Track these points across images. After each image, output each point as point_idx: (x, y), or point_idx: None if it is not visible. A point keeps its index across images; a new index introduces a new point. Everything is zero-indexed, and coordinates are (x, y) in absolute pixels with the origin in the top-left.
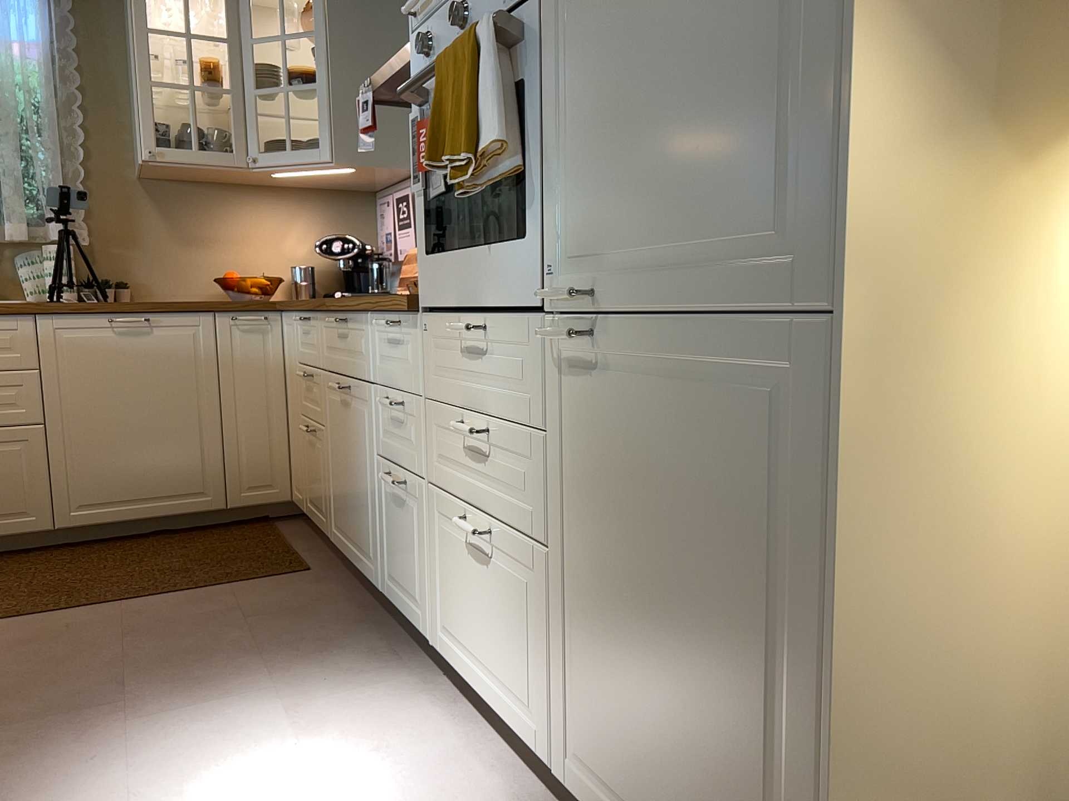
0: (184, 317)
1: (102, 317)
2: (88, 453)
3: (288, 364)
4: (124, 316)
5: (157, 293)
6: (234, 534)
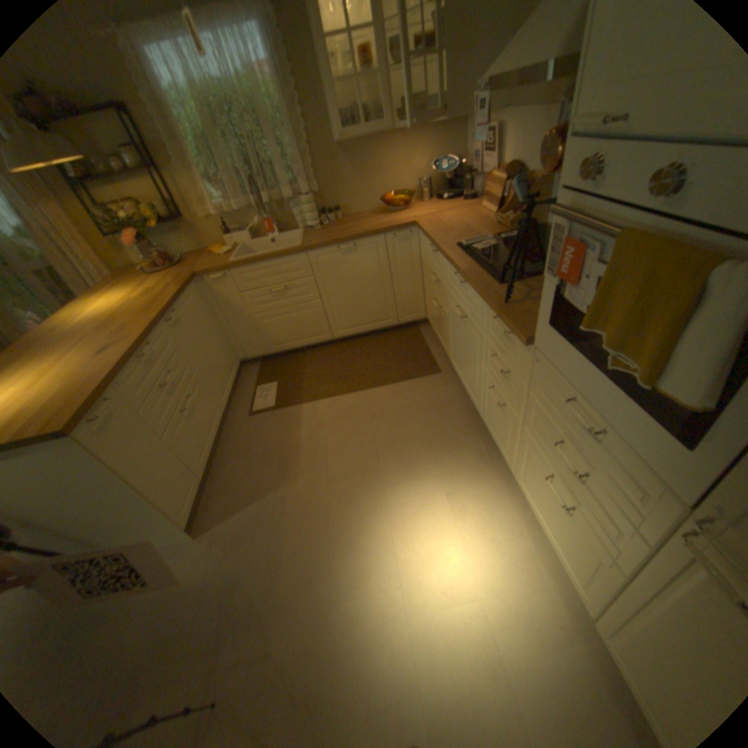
0: (370, 239)
1: (334, 247)
2: (340, 309)
3: (423, 258)
4: (343, 245)
5: (353, 209)
6: (402, 337)
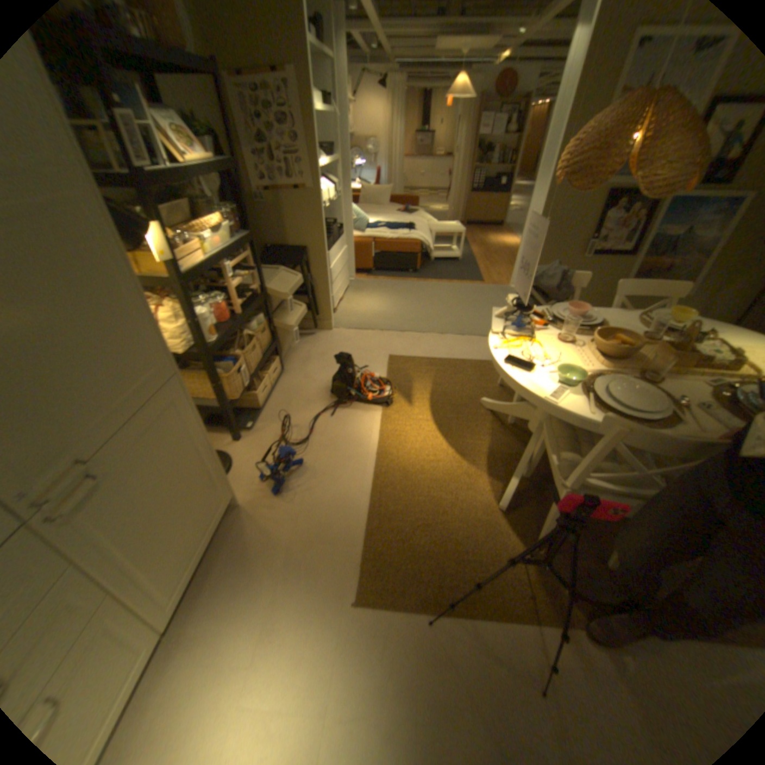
0: None
1: None
2: None
3: None
4: None
5: None
6: None
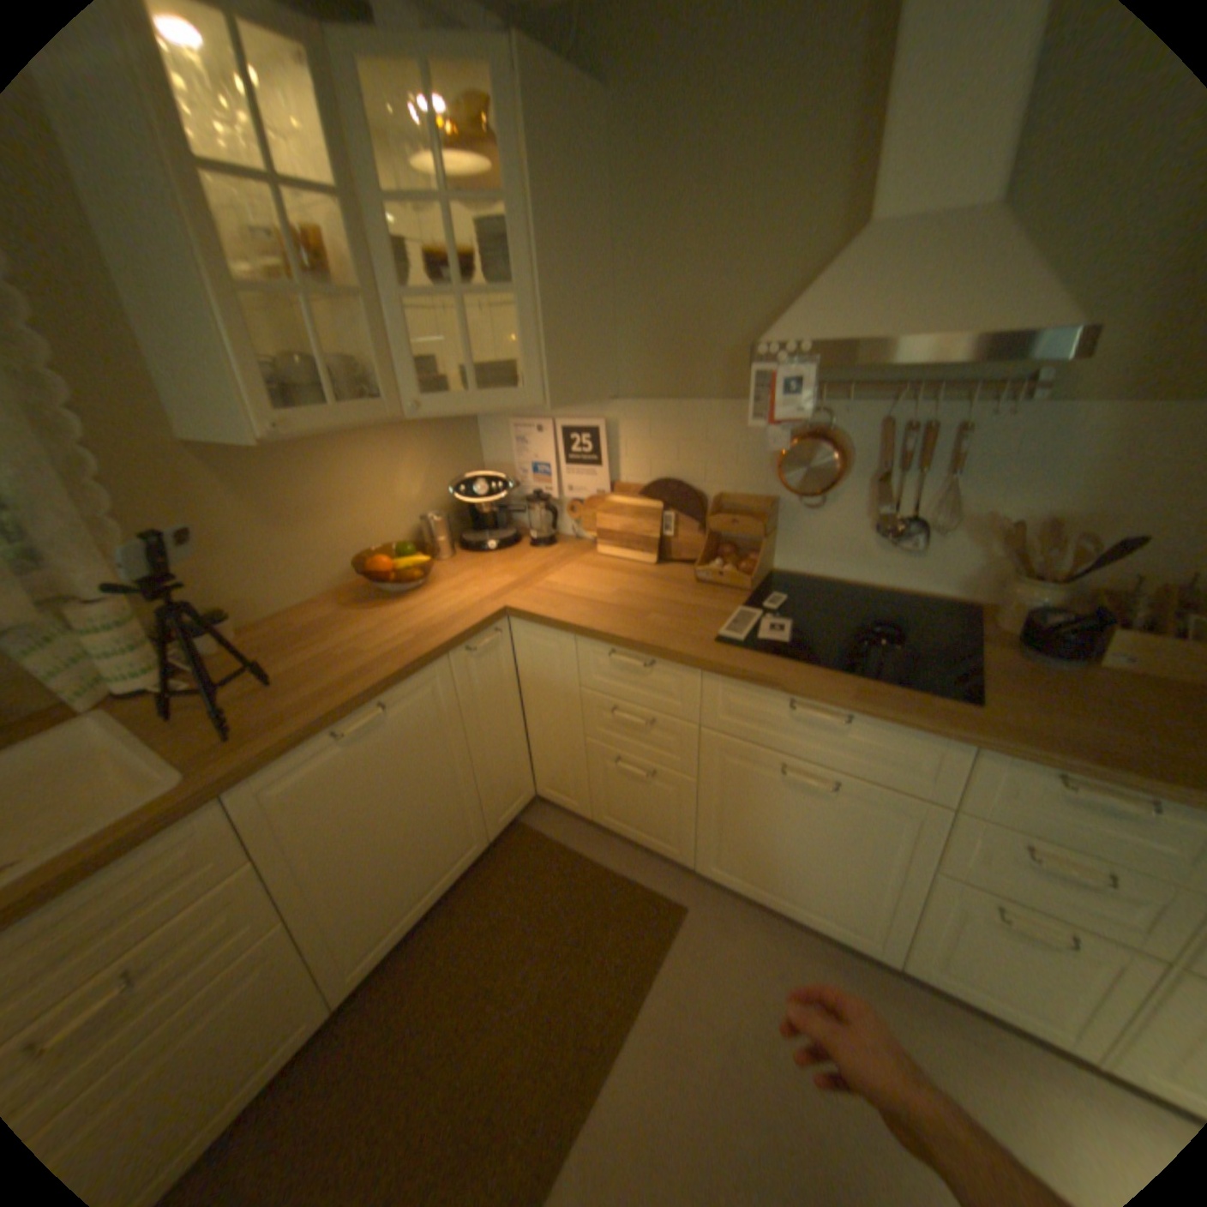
0: (420, 677)
1: (322, 737)
2: (350, 906)
3: (535, 677)
4: (351, 719)
5: (265, 607)
6: (515, 870)
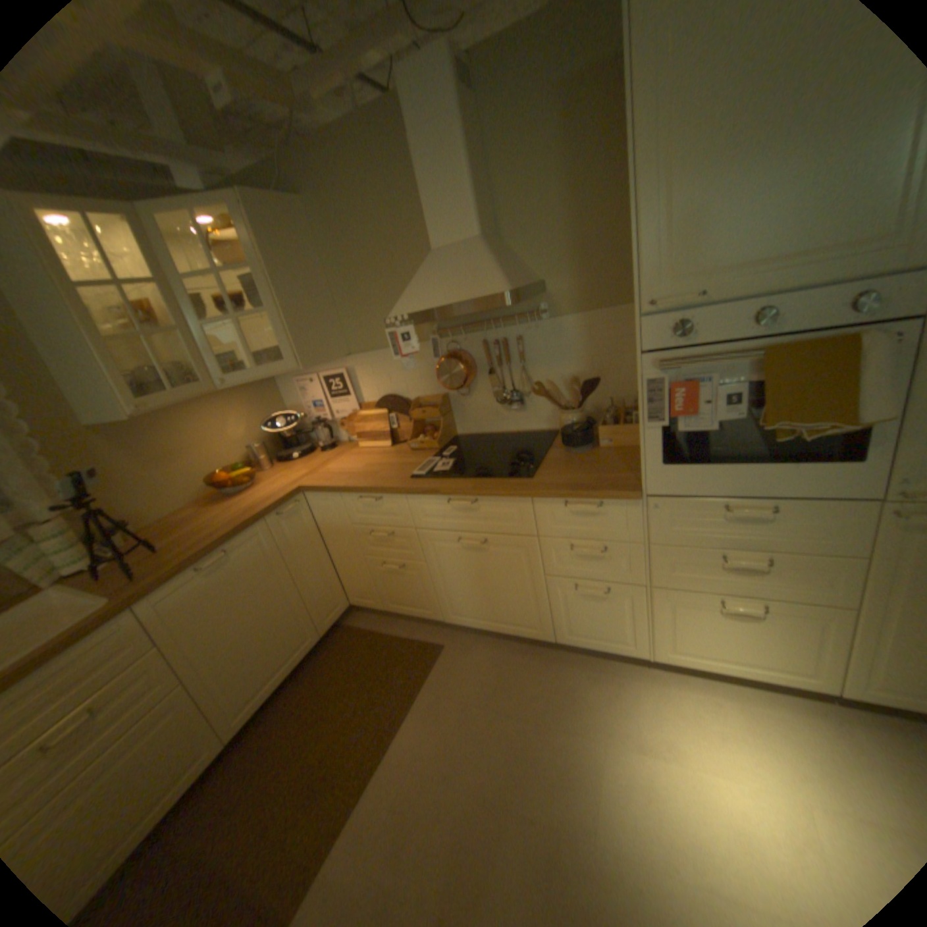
0: (246, 534)
1: (187, 572)
2: (224, 676)
3: (326, 526)
4: (204, 561)
5: (149, 516)
6: (339, 651)
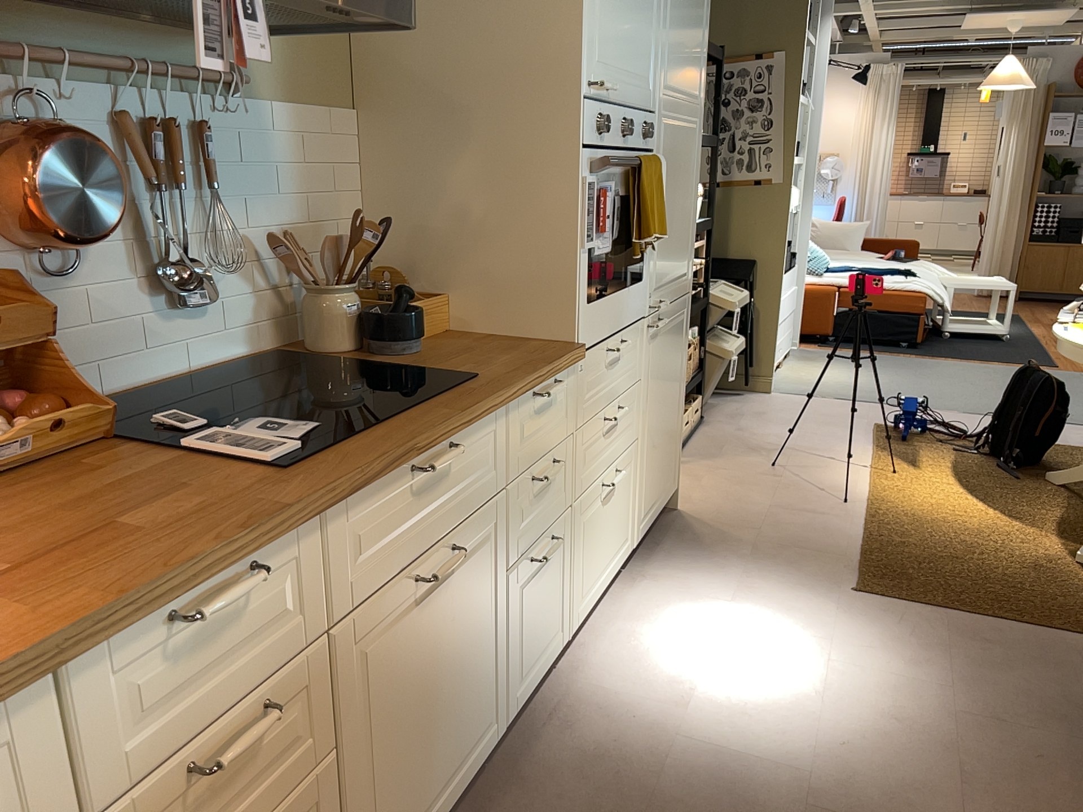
0: None
1: None
2: None
3: None
4: None
5: None
6: None
